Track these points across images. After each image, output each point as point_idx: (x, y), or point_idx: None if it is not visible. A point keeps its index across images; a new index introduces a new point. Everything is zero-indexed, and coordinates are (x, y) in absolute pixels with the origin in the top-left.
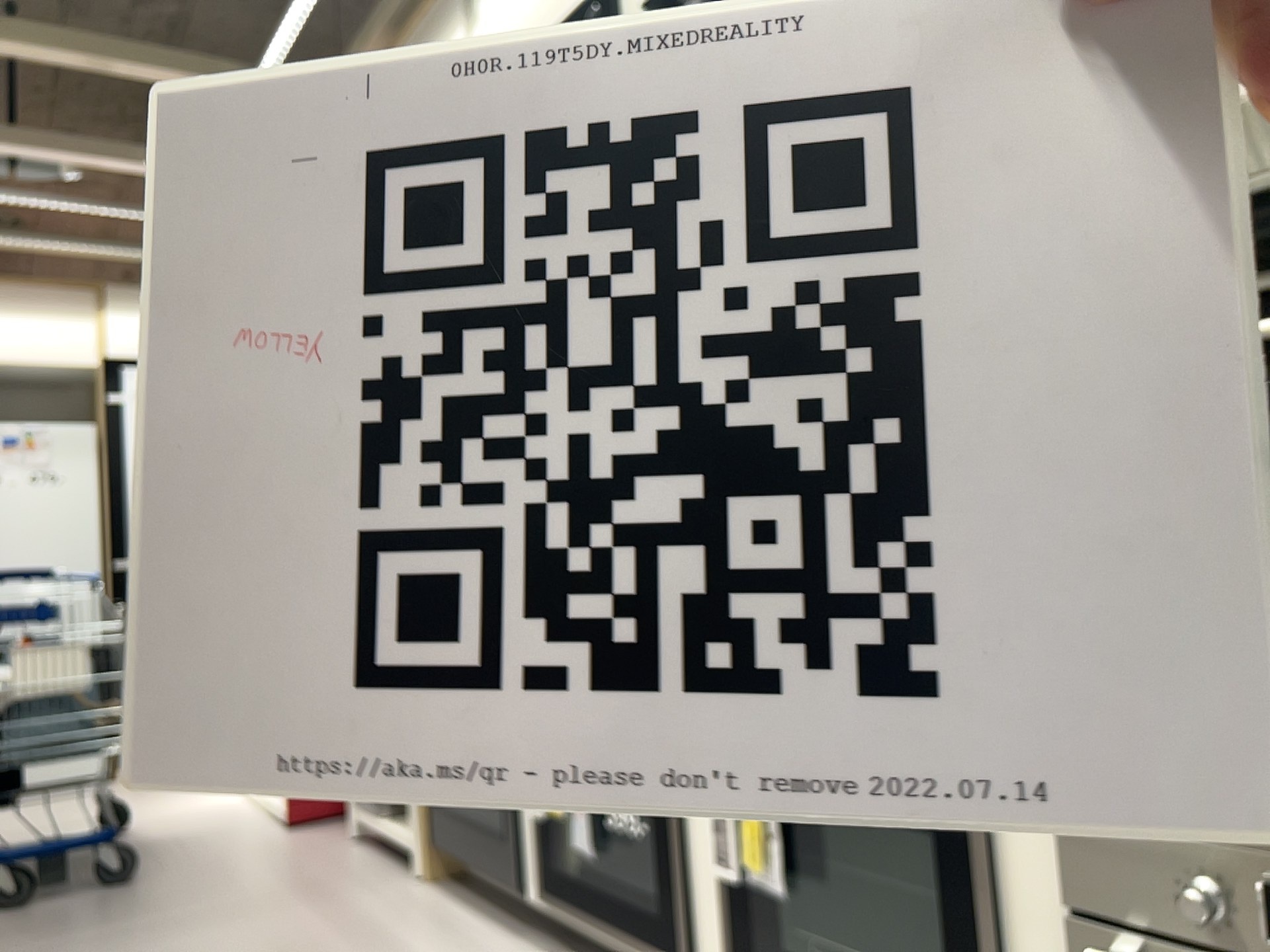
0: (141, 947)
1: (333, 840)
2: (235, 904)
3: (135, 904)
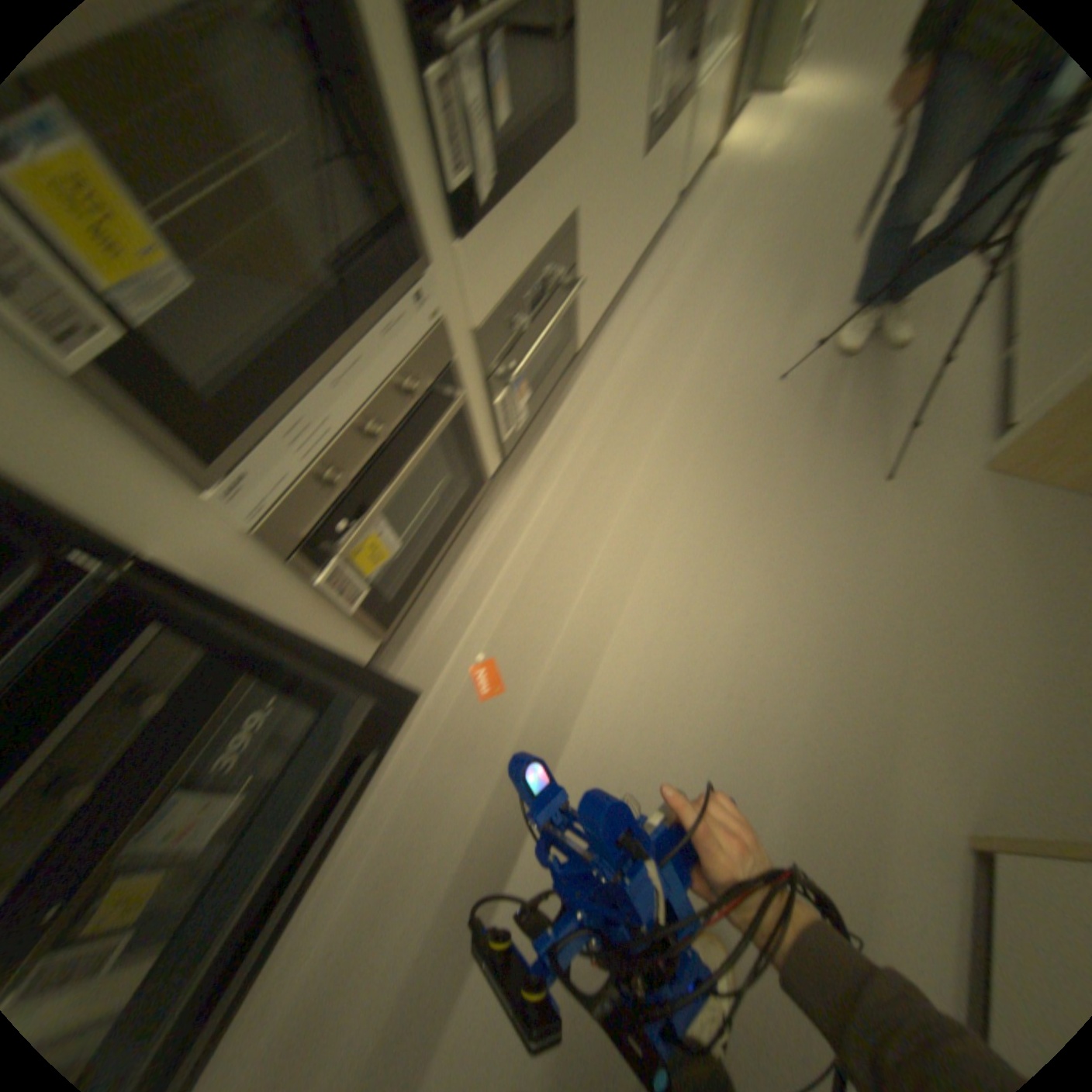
0: None
1: None
2: None
3: None
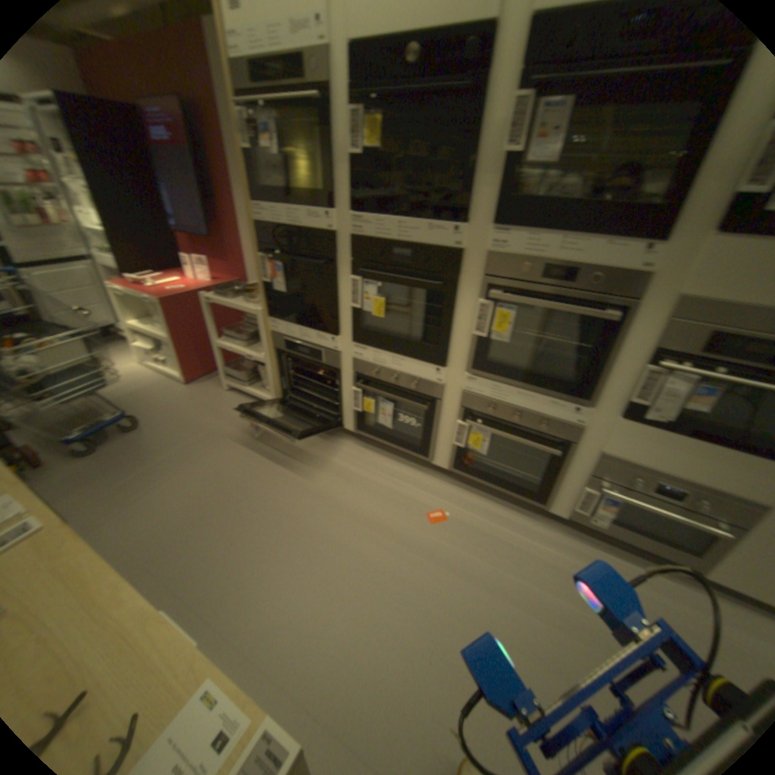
0: (184, 467)
1: (214, 393)
2: (204, 435)
3: (153, 442)
